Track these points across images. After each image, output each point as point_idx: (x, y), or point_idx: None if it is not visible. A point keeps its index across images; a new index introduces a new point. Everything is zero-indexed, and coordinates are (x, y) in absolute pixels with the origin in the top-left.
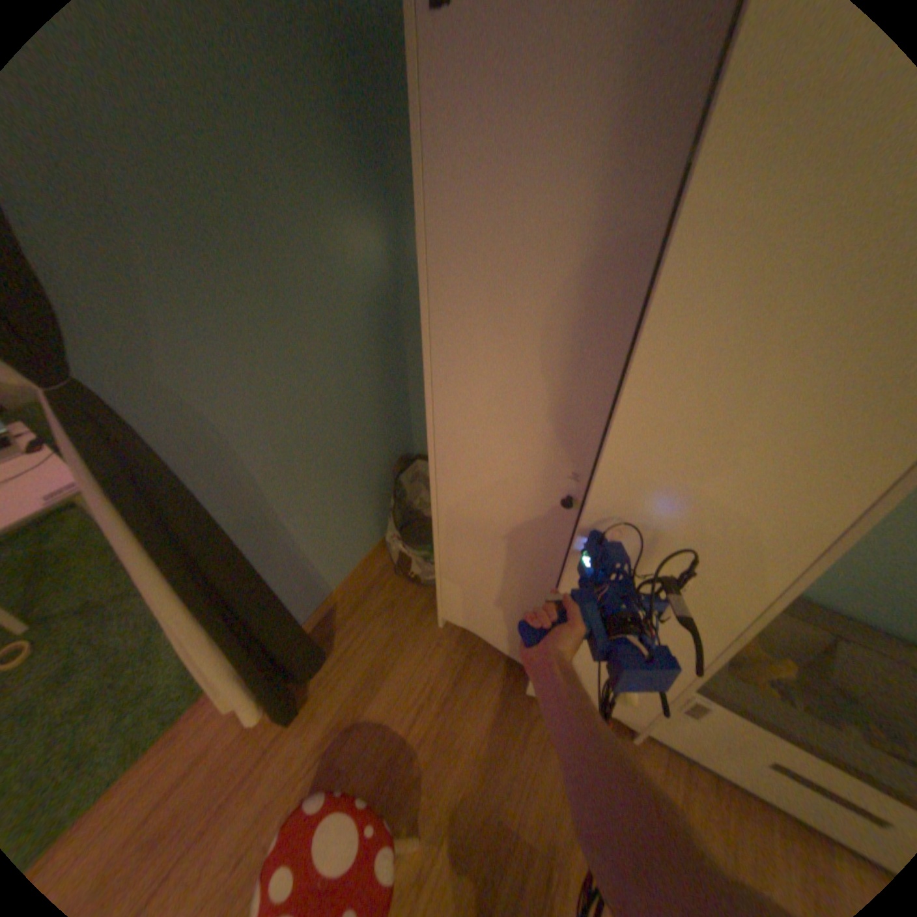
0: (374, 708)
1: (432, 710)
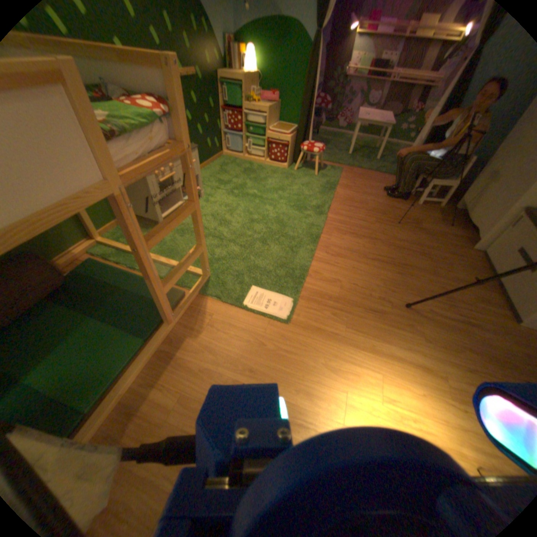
0: (416, 199)
1: (427, 208)
